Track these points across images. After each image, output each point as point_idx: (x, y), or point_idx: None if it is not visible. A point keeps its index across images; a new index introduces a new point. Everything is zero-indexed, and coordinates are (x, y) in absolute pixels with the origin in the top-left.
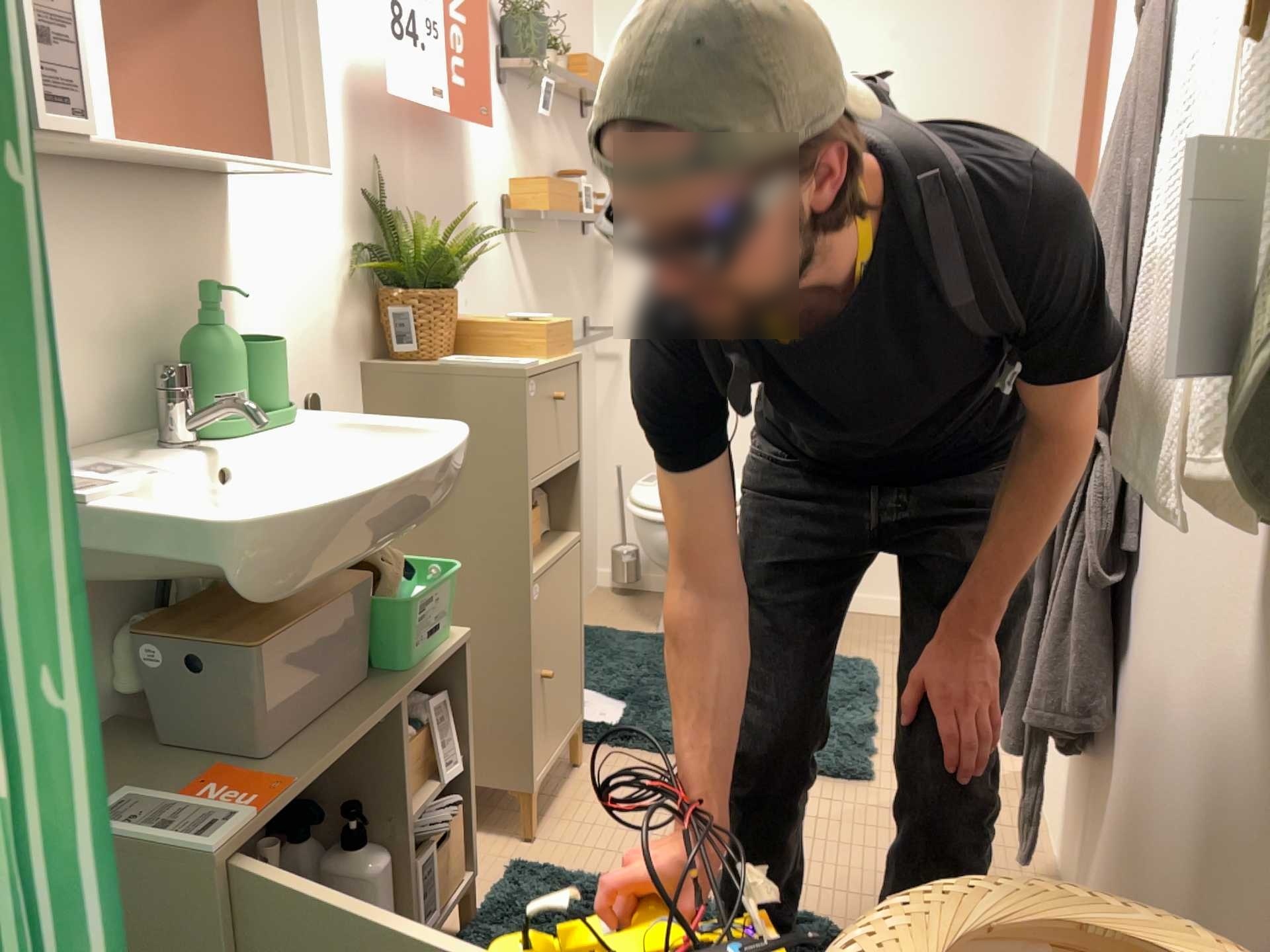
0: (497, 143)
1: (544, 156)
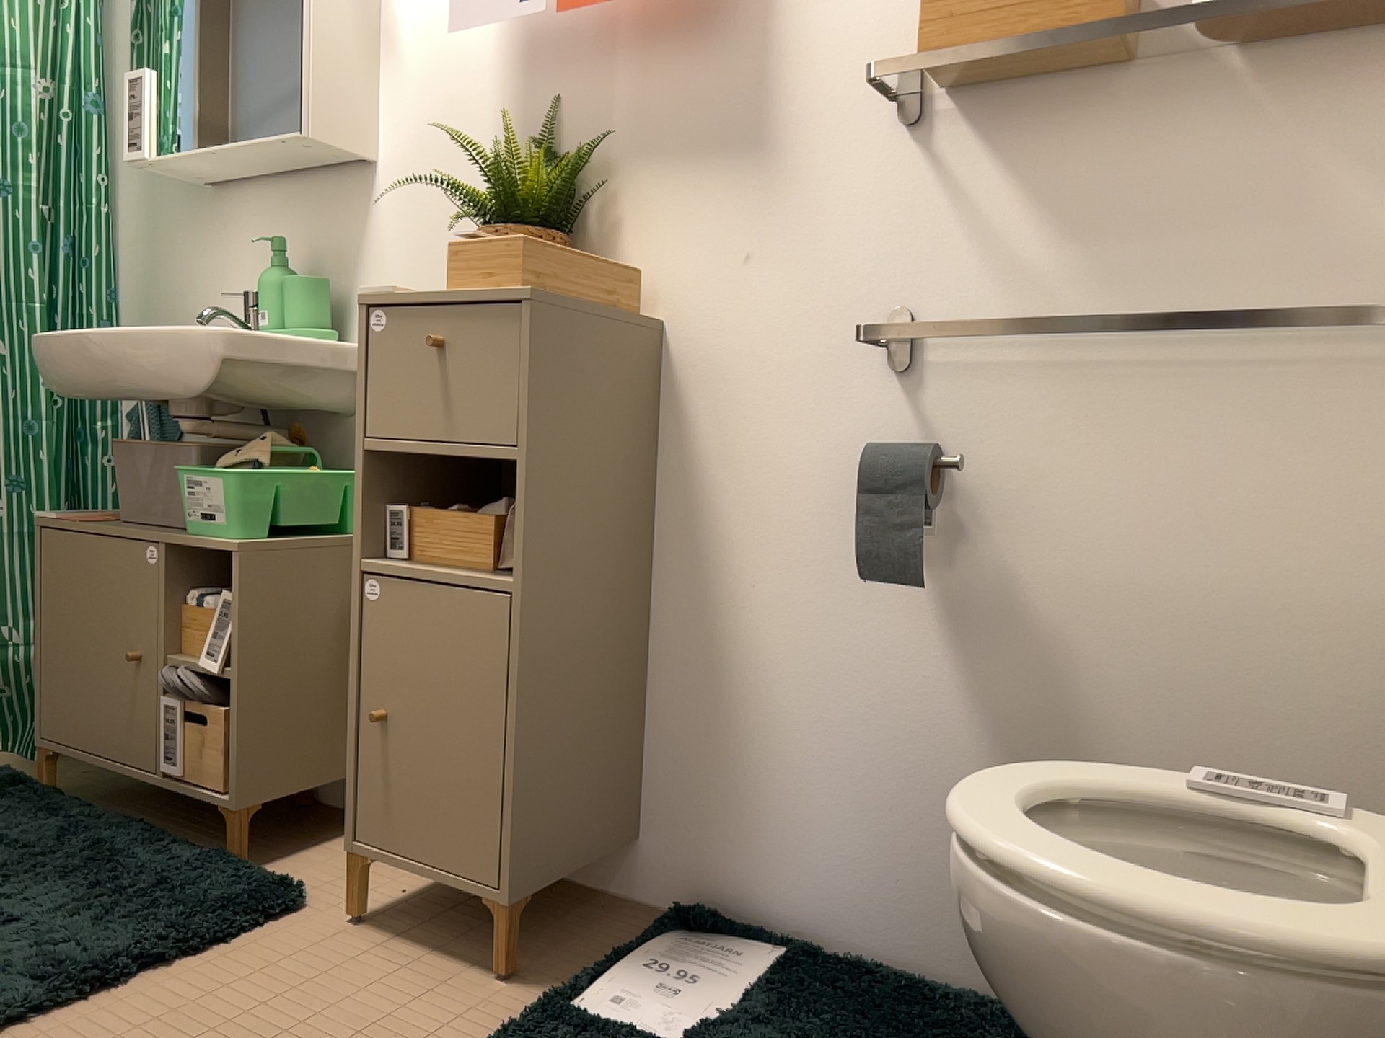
0: None
1: None
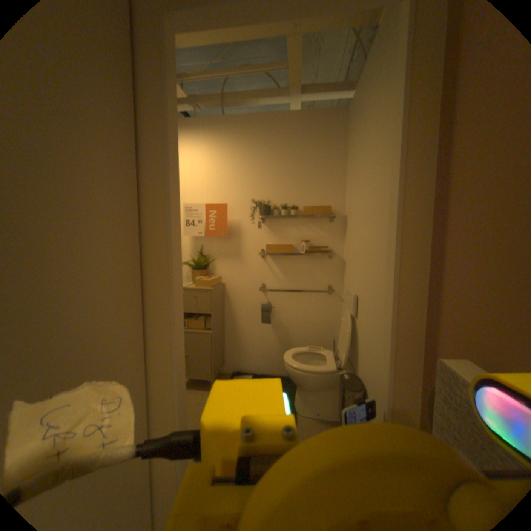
0: (259, 235)
1: (294, 235)
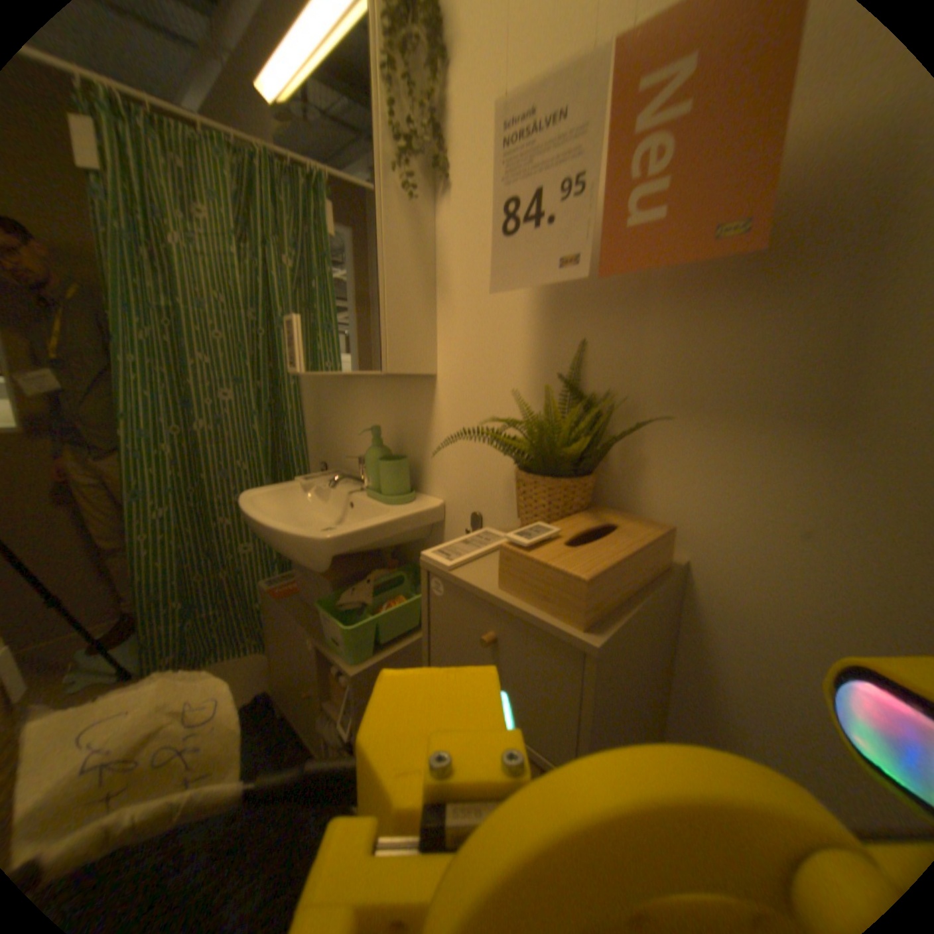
0: None
1: None
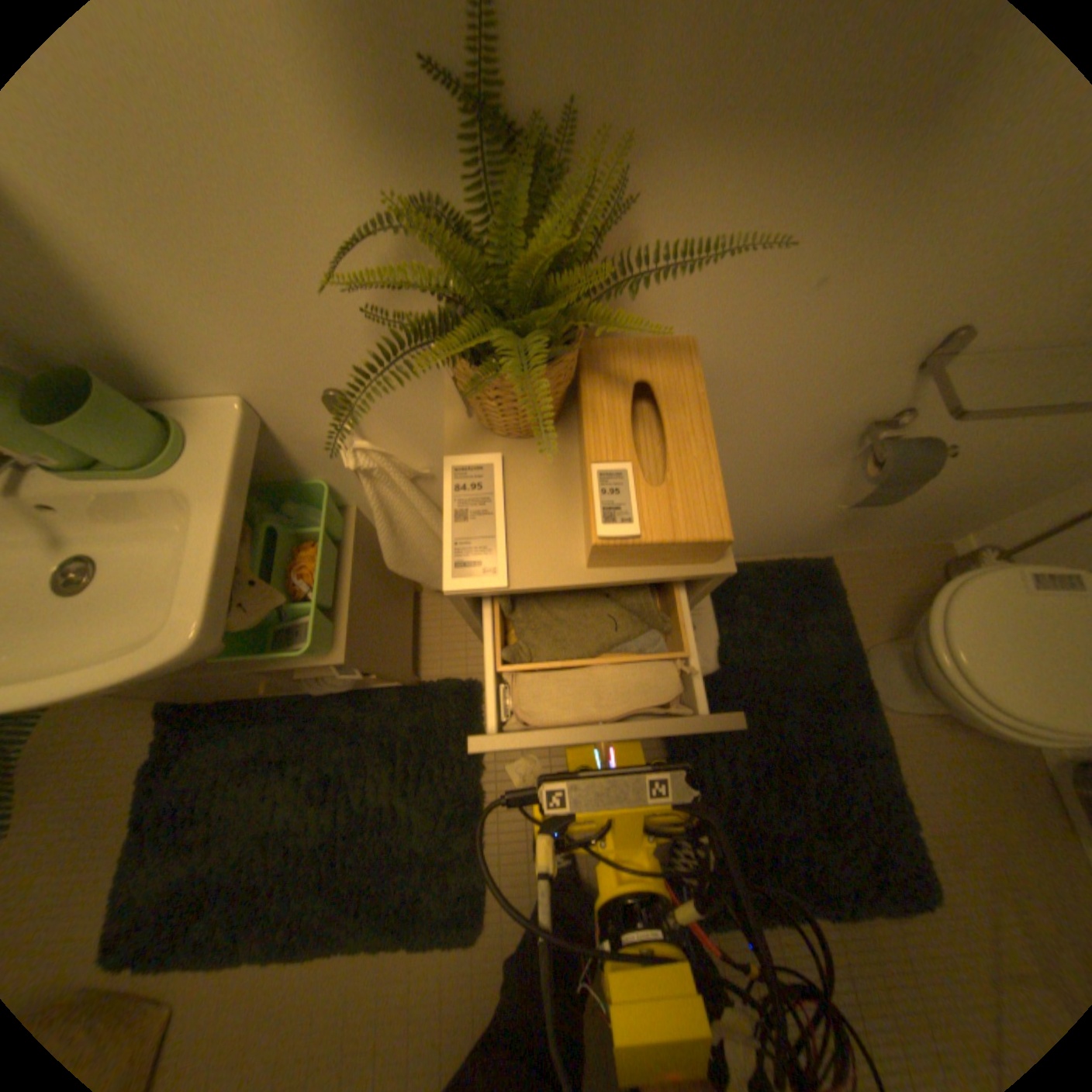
0: None
1: None
